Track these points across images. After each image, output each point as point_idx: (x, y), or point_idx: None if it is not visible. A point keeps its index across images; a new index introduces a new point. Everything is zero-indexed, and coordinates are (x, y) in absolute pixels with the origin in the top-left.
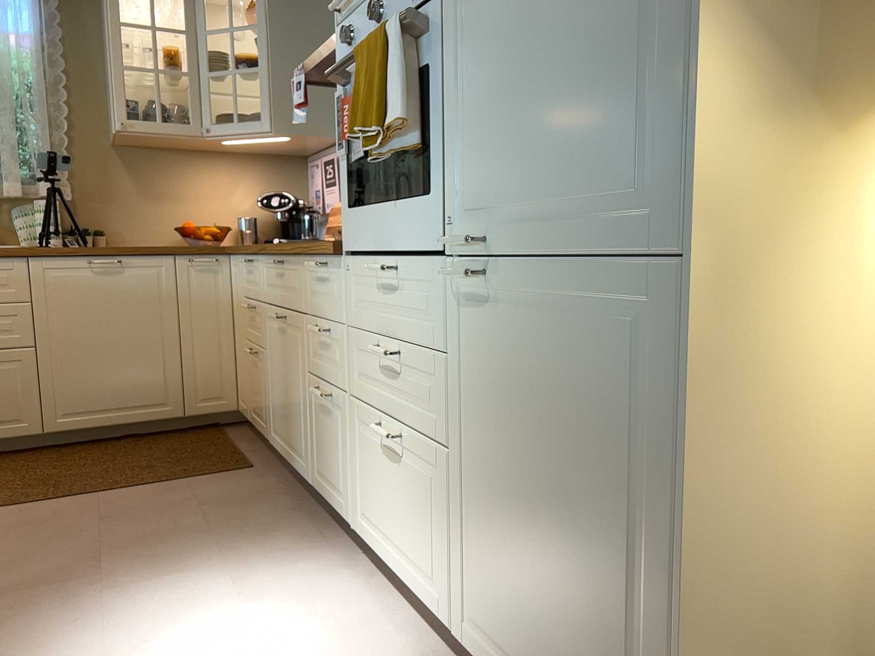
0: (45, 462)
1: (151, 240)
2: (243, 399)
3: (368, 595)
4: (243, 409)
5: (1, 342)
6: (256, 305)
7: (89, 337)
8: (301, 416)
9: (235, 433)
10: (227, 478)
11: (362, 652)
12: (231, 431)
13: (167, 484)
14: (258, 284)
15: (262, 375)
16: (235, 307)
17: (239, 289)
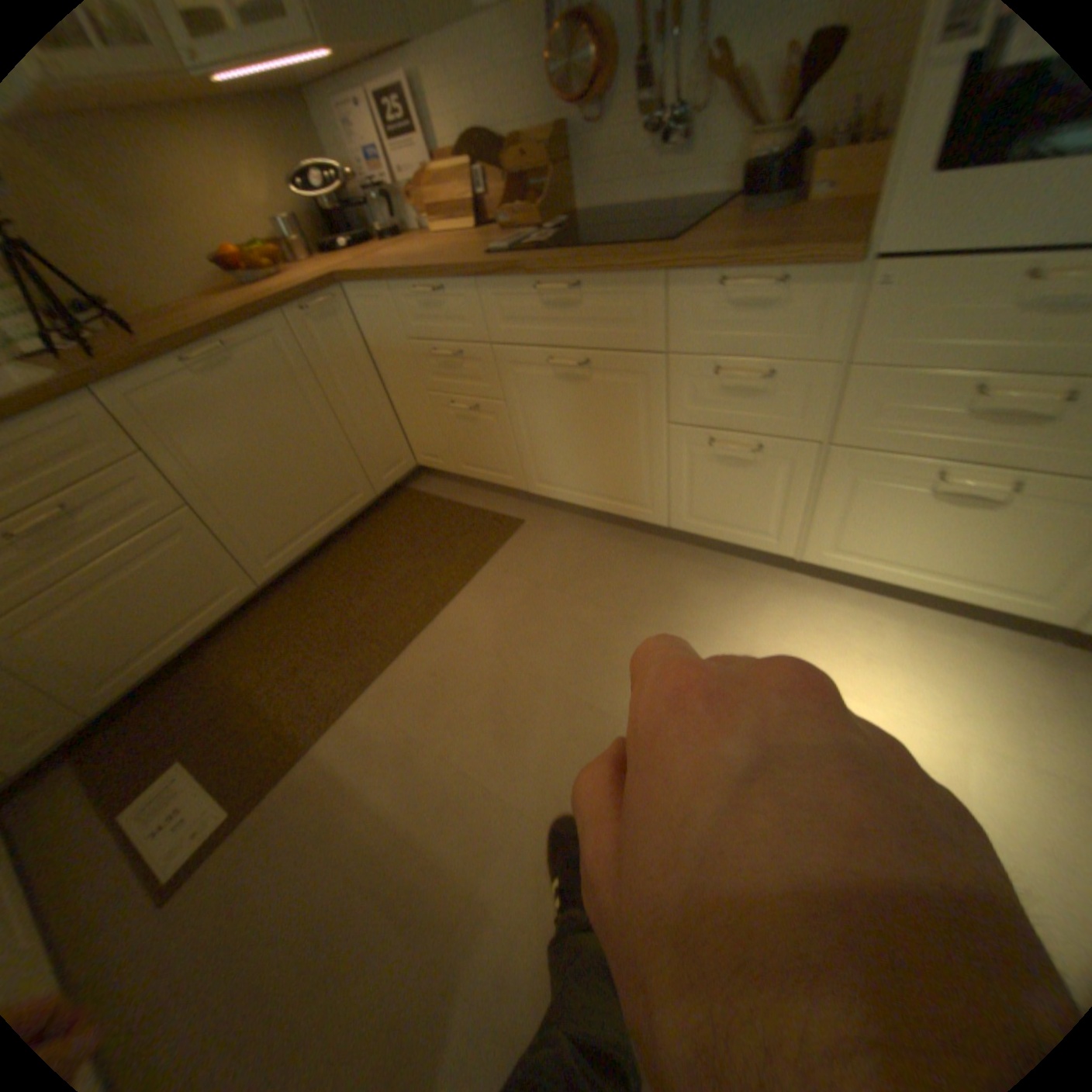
0: (290, 611)
1: (168, 287)
2: (431, 453)
3: (855, 607)
4: (431, 463)
5: (139, 519)
6: (463, 347)
7: (239, 460)
8: (636, 466)
9: (429, 488)
10: (520, 544)
11: (948, 665)
12: (421, 487)
13: (475, 577)
14: (462, 320)
15: (493, 428)
16: (366, 352)
17: (388, 329)
